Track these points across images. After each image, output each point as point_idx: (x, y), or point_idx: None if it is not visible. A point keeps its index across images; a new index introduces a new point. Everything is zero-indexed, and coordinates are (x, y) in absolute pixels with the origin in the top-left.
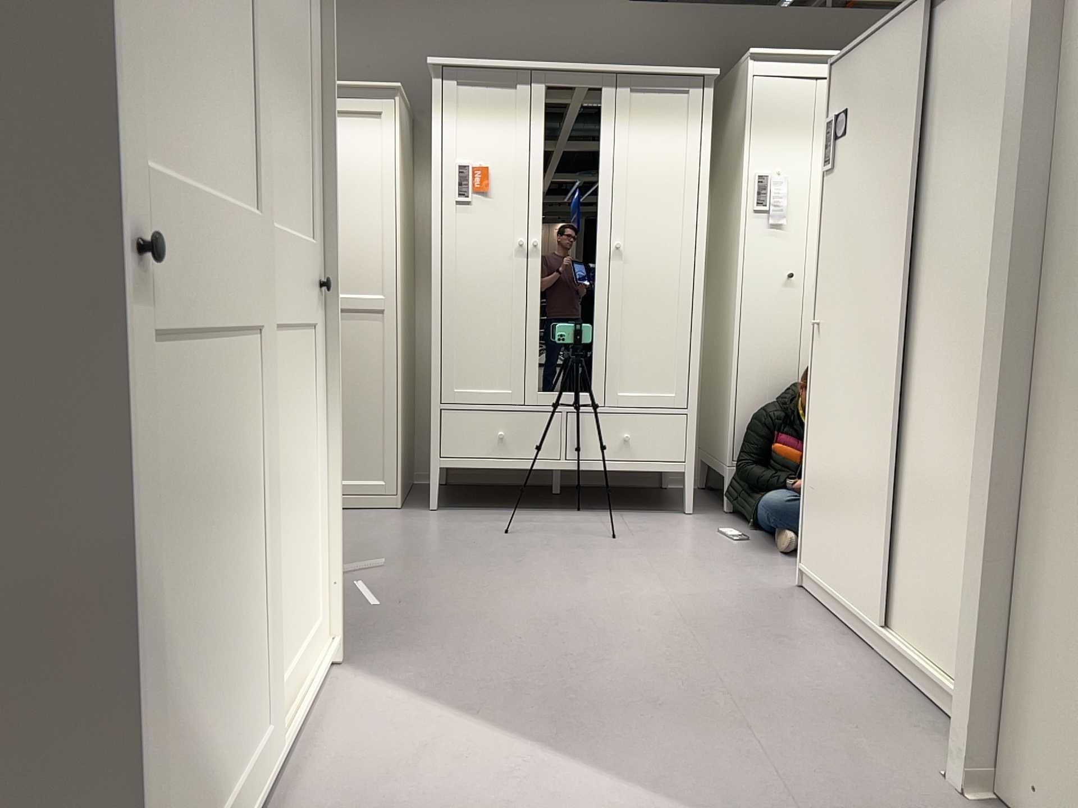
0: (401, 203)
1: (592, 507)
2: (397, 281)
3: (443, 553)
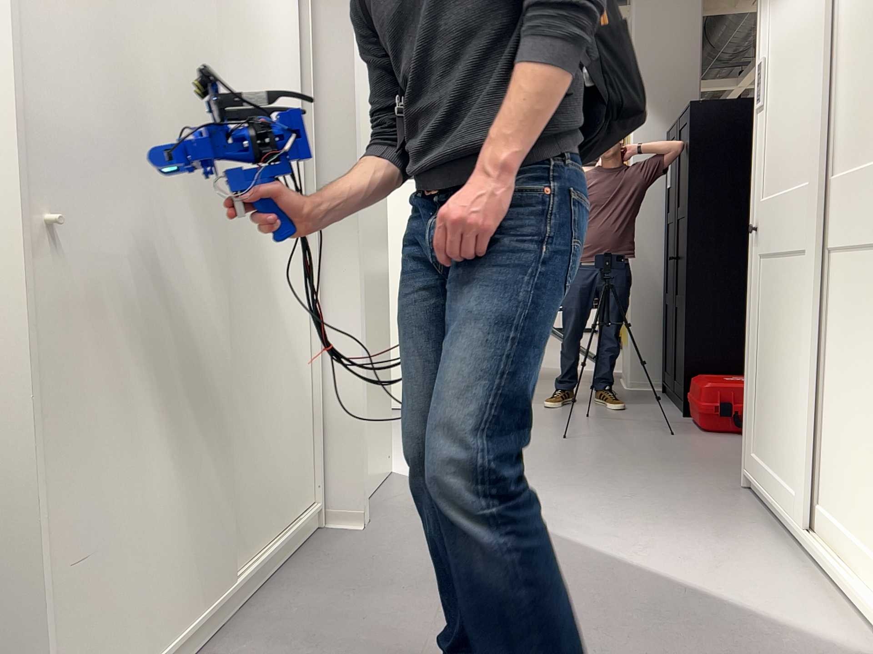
0: None
1: None
2: None
3: None
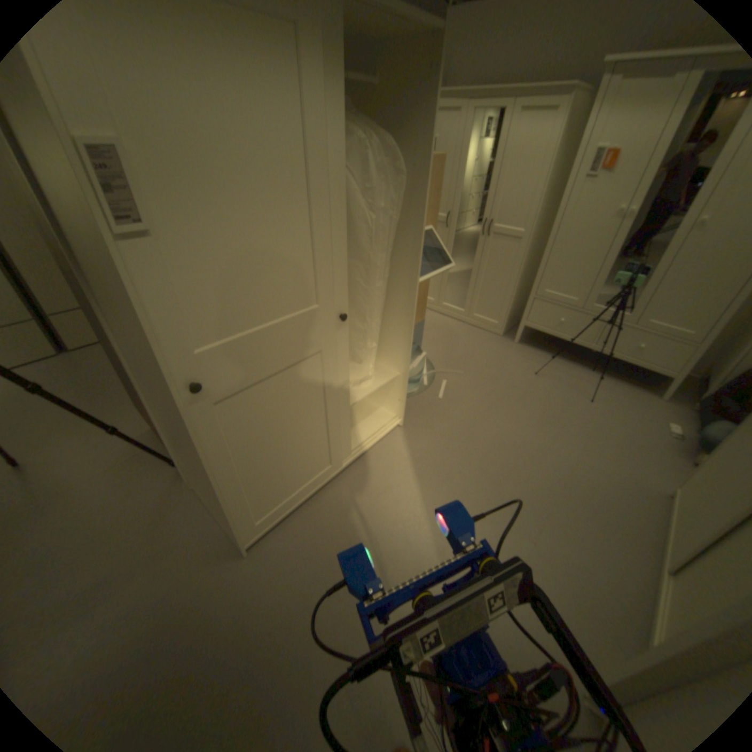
0: (554, 171)
1: (604, 370)
2: (535, 222)
3: (495, 375)
